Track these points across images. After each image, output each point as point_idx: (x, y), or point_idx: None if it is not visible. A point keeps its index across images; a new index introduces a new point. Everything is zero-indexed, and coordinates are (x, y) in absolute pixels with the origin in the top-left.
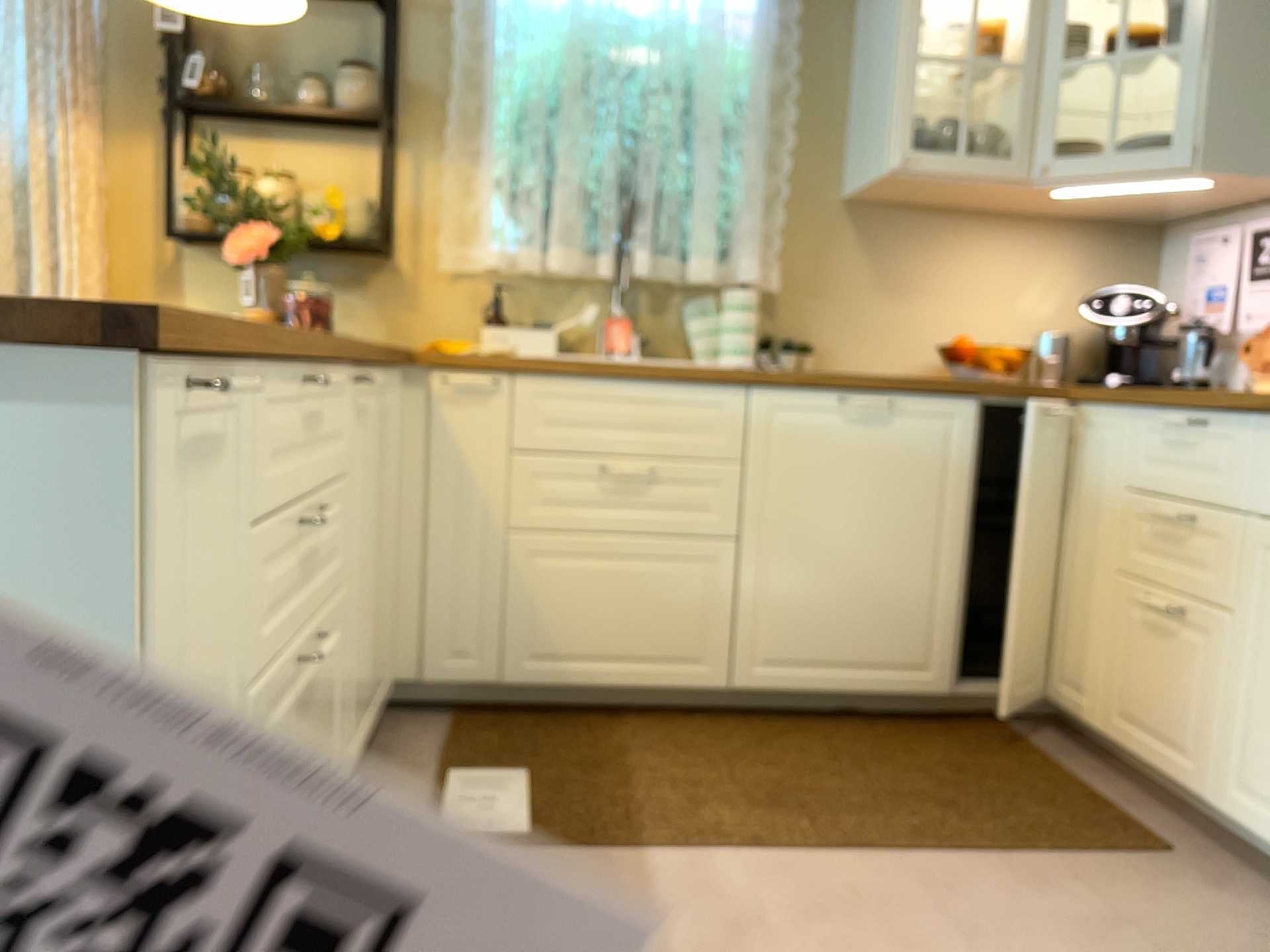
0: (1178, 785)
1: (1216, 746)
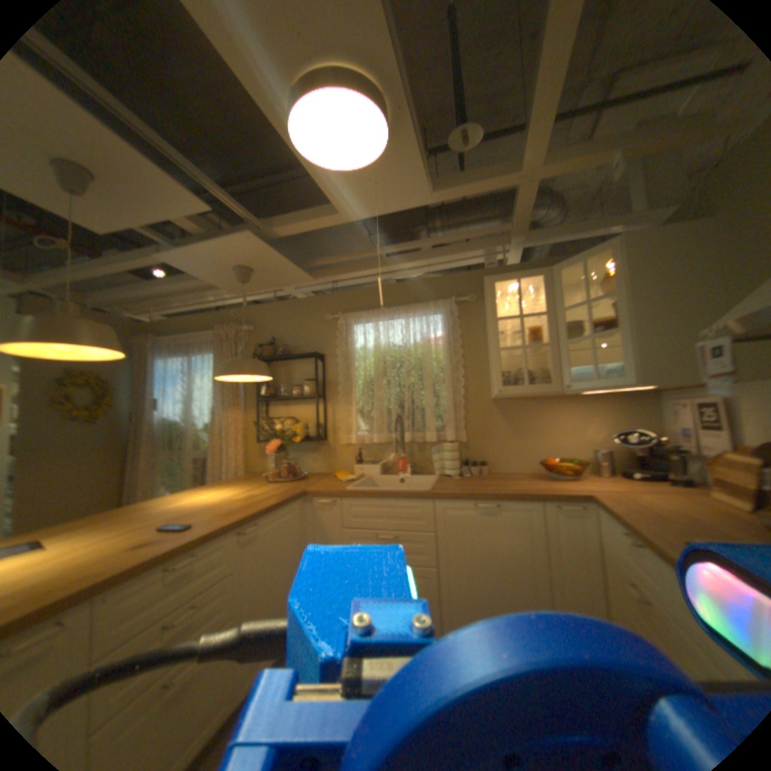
0: None
1: None
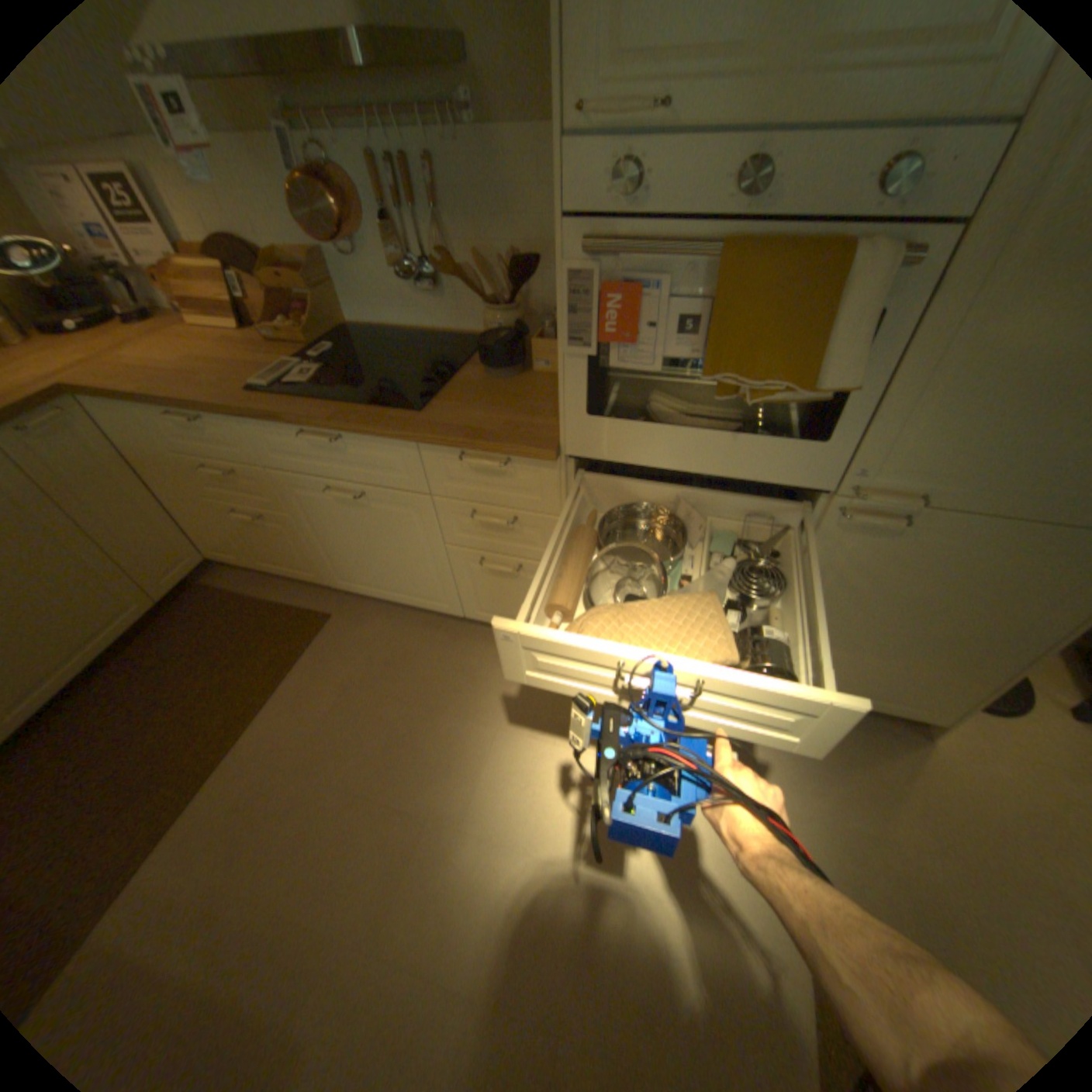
0: (306, 582)
1: (314, 566)
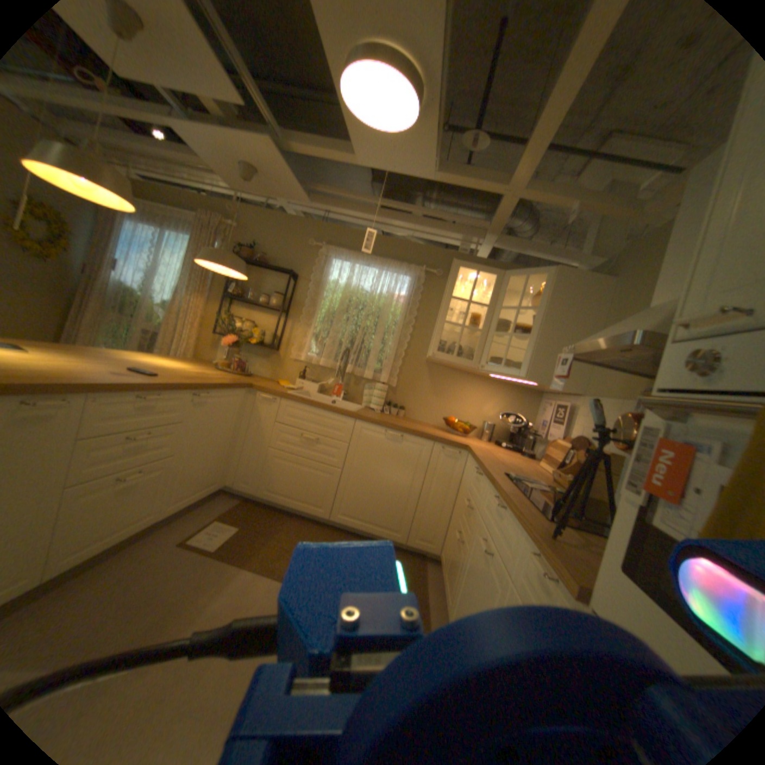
0: (447, 608)
1: (454, 598)
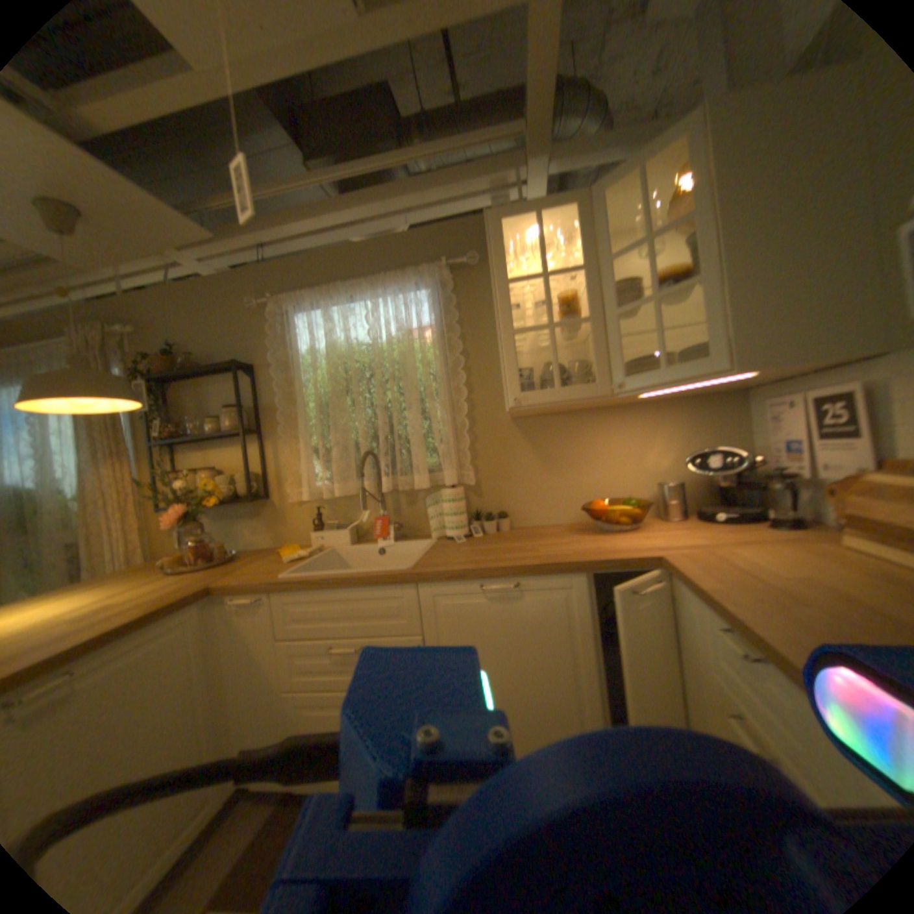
0: None
1: None
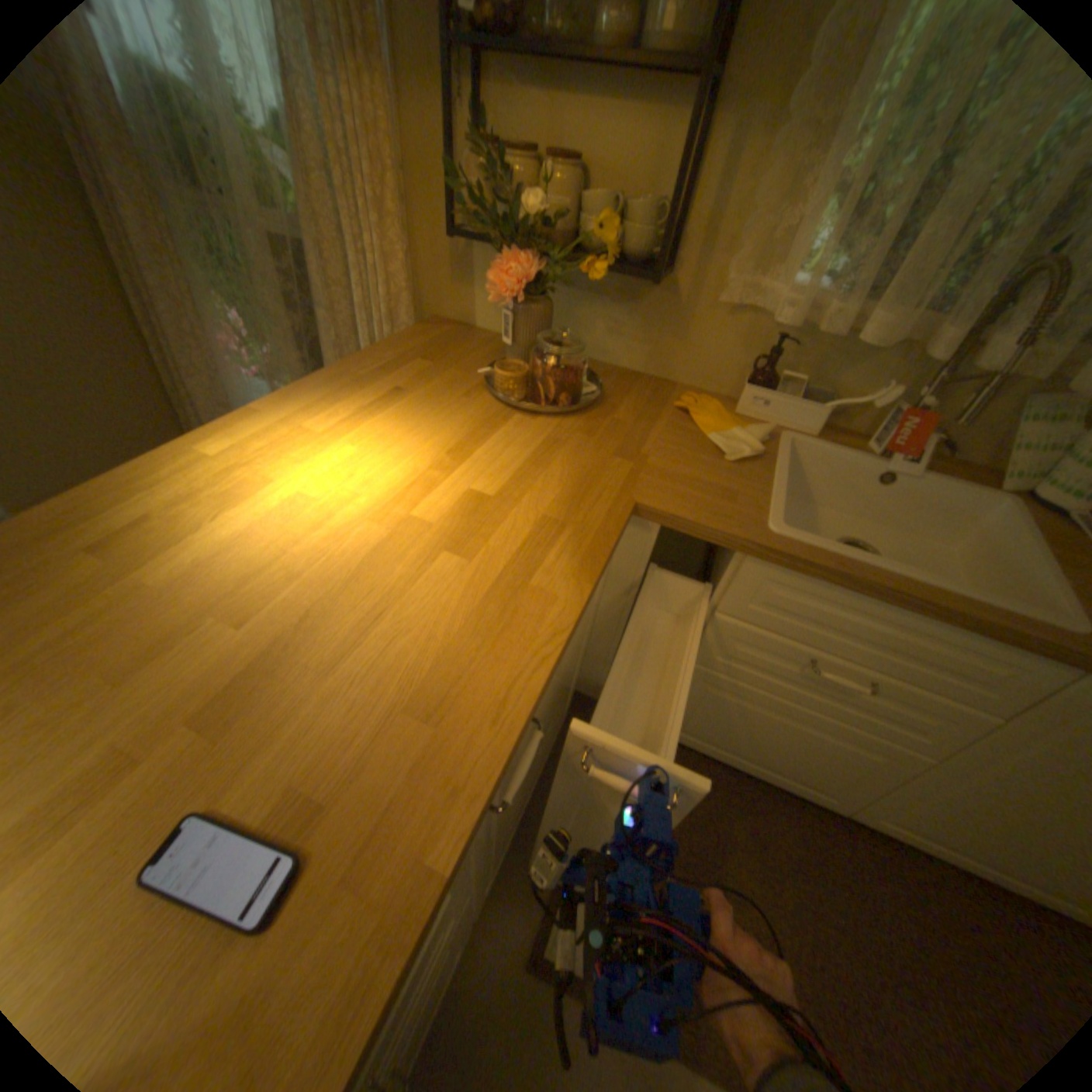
0: None
1: None
